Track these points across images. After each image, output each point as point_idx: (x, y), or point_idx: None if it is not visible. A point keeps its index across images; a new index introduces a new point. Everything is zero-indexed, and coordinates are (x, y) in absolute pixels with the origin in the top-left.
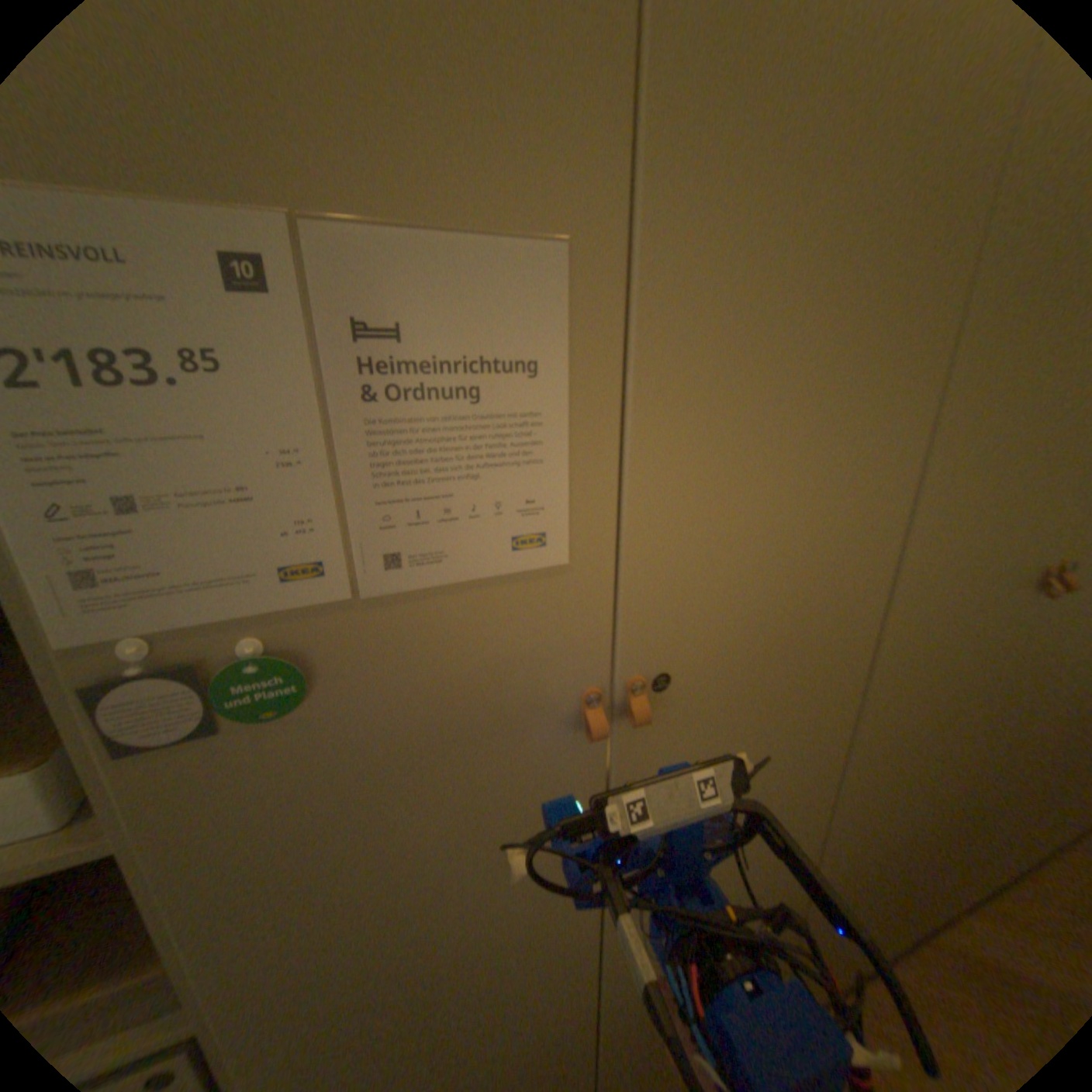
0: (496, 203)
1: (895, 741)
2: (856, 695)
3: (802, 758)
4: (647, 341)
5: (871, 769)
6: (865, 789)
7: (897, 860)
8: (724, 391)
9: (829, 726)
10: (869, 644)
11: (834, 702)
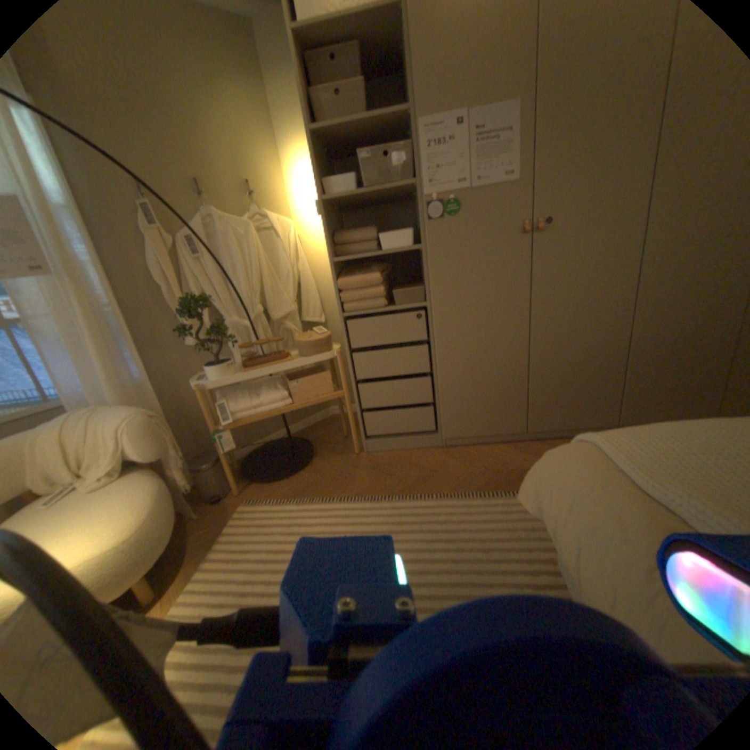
0: (502, 94)
1: (666, 267)
2: (636, 238)
3: (610, 263)
4: (538, 115)
5: (653, 279)
6: (651, 290)
7: (685, 344)
8: (563, 124)
9: (623, 251)
10: (640, 214)
11: (625, 240)
